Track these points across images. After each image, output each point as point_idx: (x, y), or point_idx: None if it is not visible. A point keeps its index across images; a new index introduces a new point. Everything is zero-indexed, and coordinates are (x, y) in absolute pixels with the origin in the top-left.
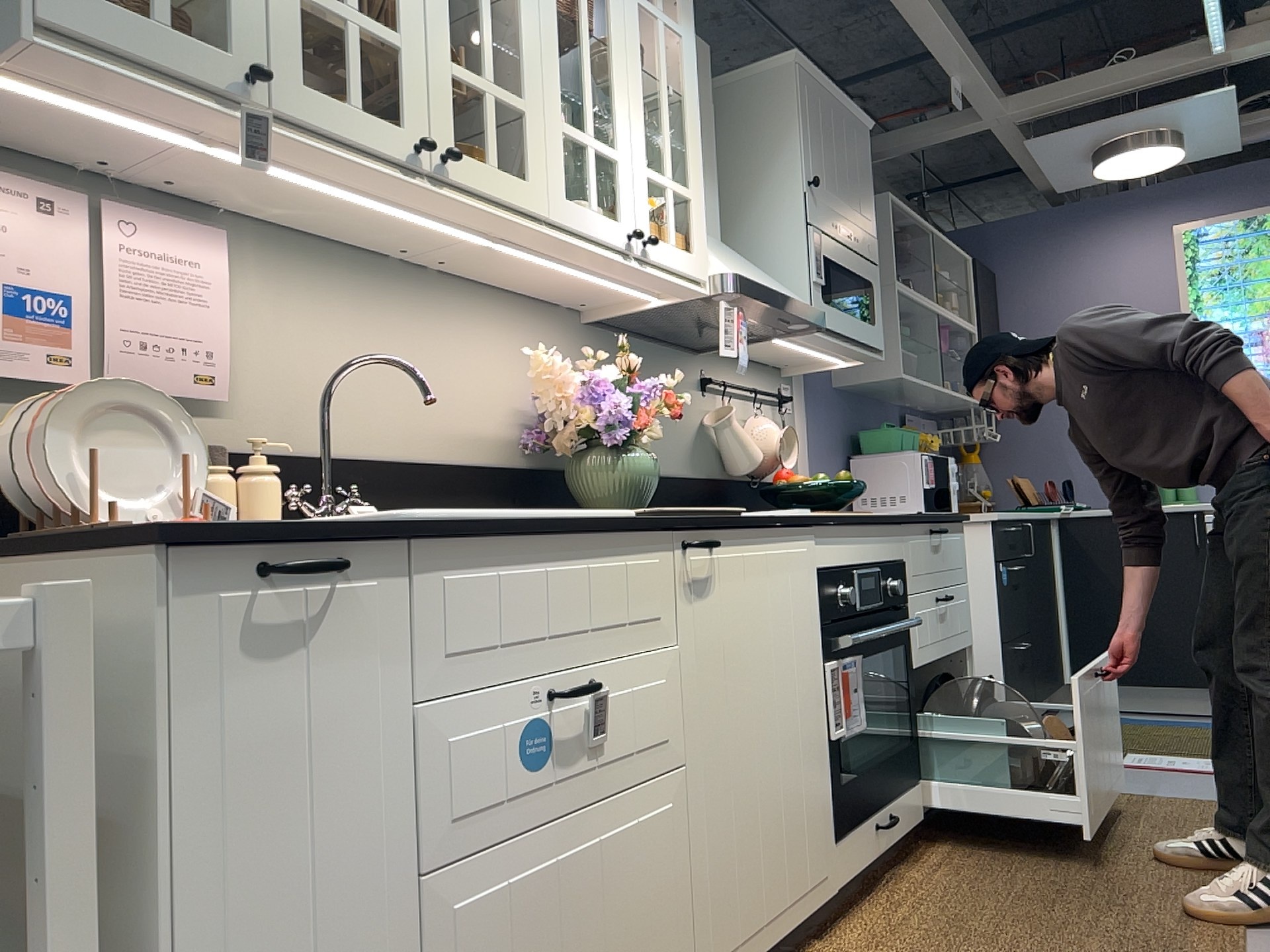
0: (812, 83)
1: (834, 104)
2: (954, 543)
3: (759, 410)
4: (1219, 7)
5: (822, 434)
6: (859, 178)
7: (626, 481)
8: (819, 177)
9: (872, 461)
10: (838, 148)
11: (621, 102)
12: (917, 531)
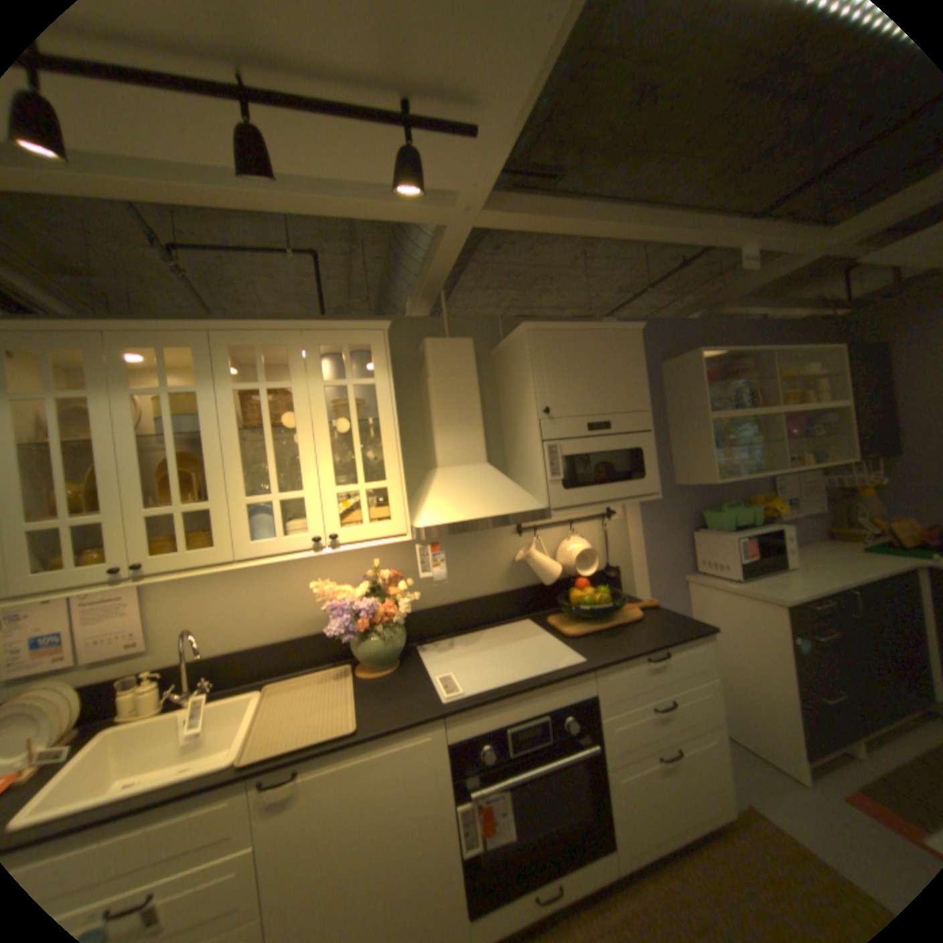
0: (548, 334)
1: (582, 334)
2: (691, 658)
3: (579, 528)
4: None
5: (656, 523)
6: (619, 376)
7: (367, 655)
8: (556, 401)
9: (706, 536)
10: (586, 366)
11: (306, 459)
12: (619, 669)
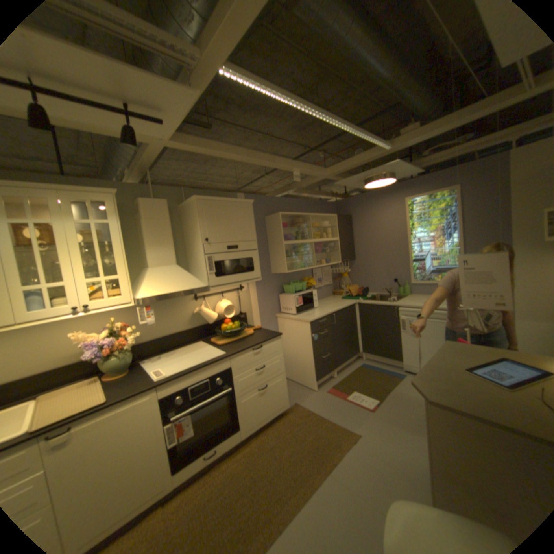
0: (207, 202)
1: (224, 203)
2: (271, 346)
3: (227, 296)
4: (375, 137)
5: (263, 291)
6: (242, 224)
7: (110, 368)
8: (212, 235)
9: (284, 296)
10: (226, 219)
11: (65, 264)
12: (240, 354)
